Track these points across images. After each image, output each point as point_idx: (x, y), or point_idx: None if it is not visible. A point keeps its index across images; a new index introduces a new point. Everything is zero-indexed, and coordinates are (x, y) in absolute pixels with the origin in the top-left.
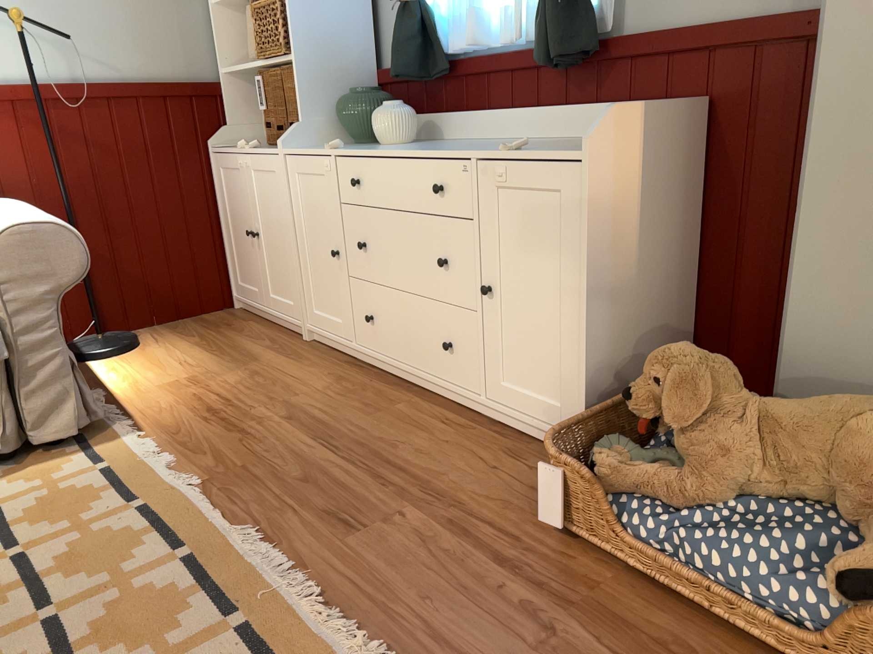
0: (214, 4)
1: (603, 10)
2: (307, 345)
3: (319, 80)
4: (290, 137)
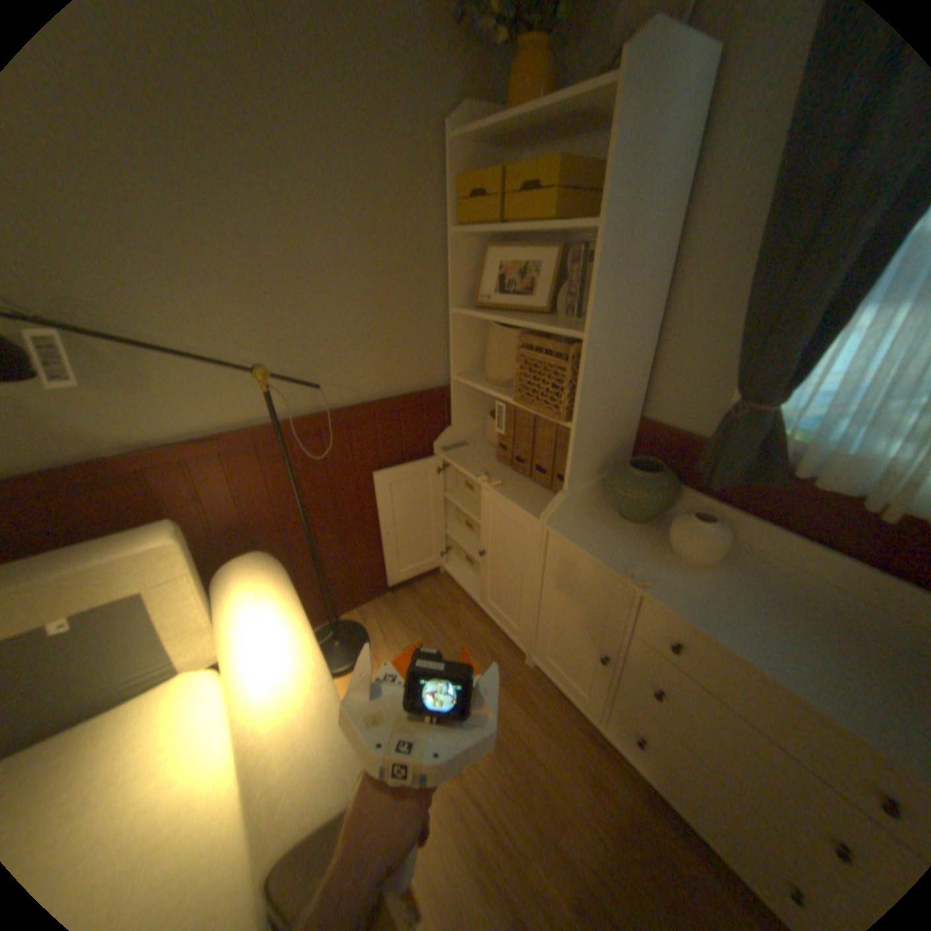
0: (455, 307)
1: None
2: (534, 676)
3: (594, 442)
4: (558, 509)
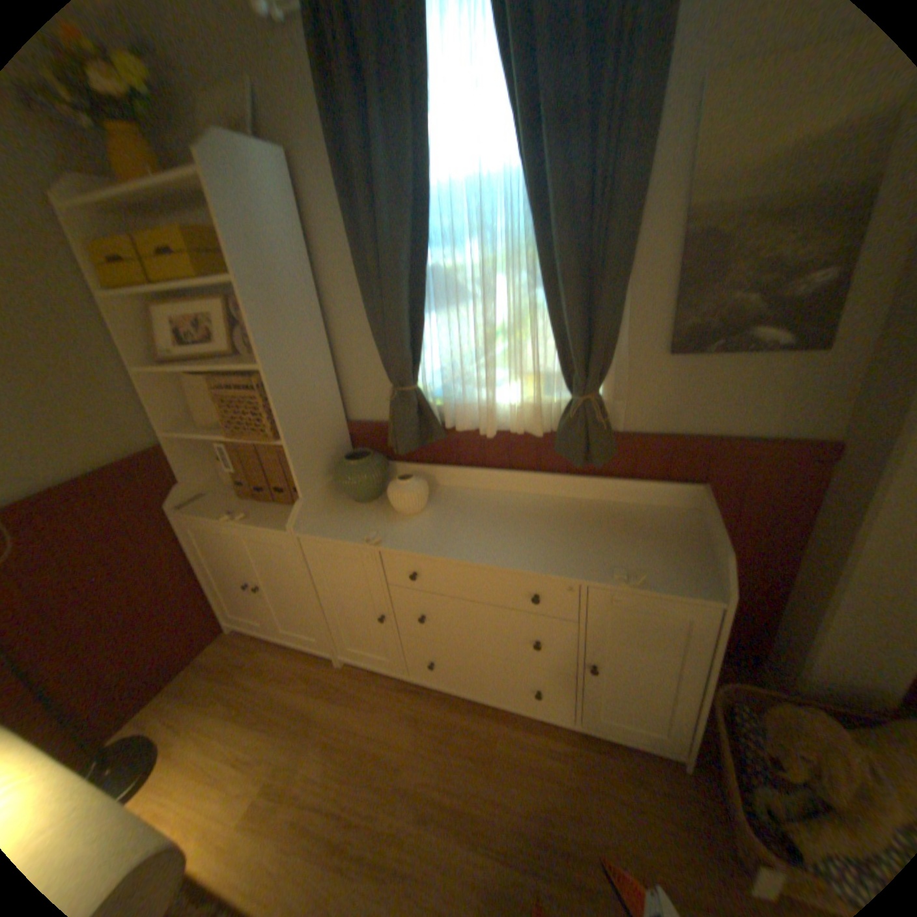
0: (132, 366)
1: (616, 411)
2: (344, 672)
3: (309, 450)
4: (298, 515)
